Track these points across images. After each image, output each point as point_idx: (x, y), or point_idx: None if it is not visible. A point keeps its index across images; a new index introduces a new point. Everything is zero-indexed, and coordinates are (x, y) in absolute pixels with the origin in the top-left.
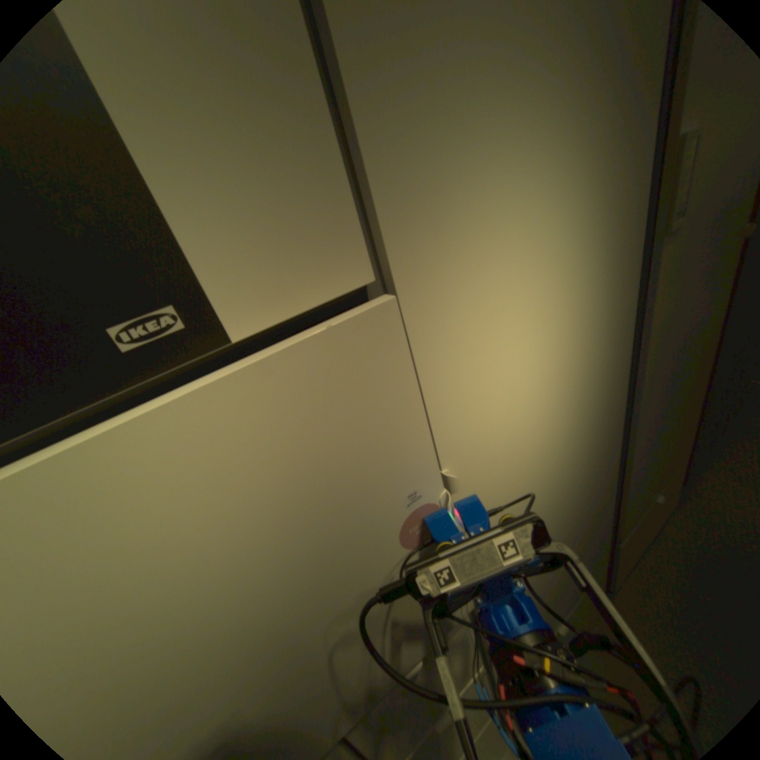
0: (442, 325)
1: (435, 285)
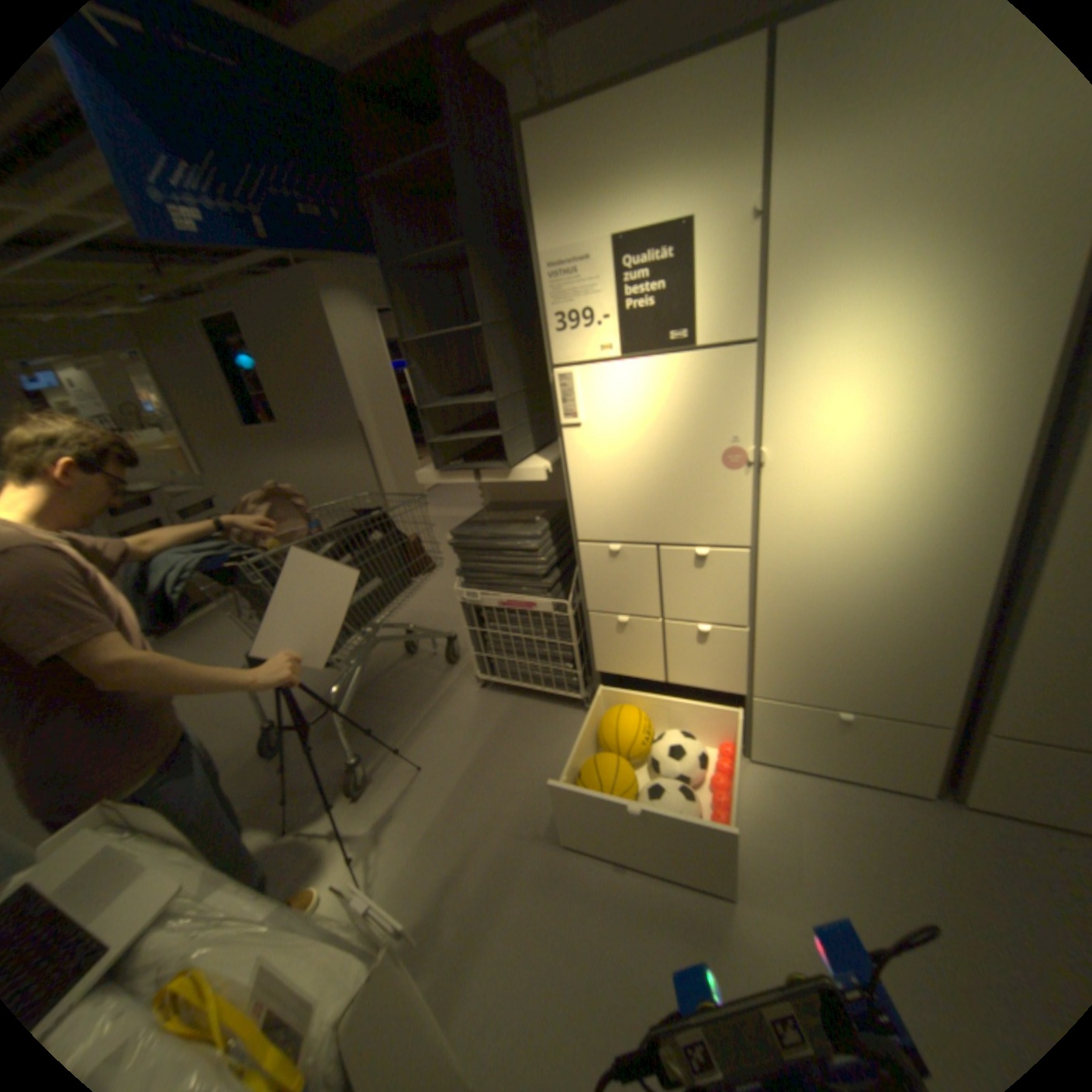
0: (789, 369)
1: (790, 349)
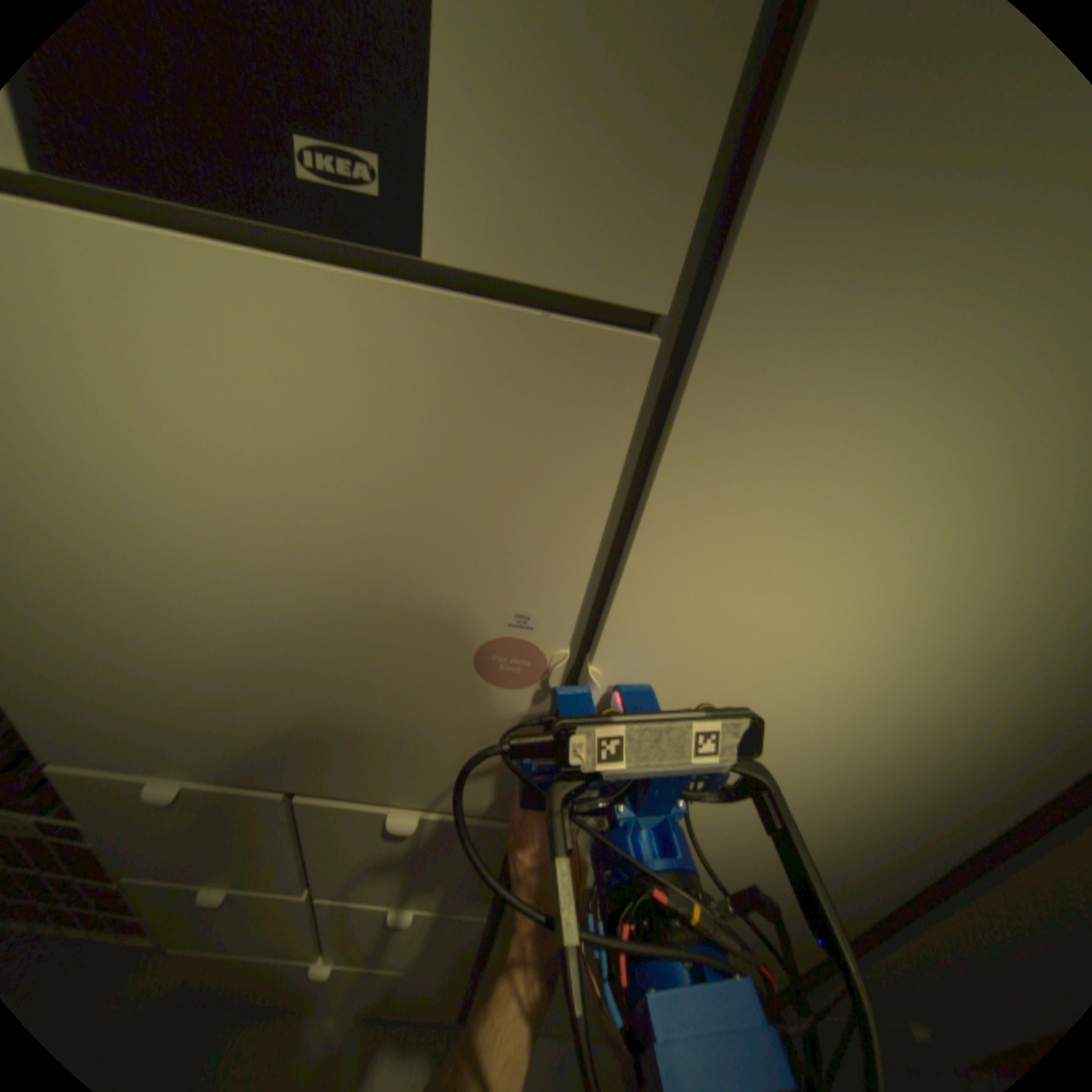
0: (738, 463)
1: (769, 393)
